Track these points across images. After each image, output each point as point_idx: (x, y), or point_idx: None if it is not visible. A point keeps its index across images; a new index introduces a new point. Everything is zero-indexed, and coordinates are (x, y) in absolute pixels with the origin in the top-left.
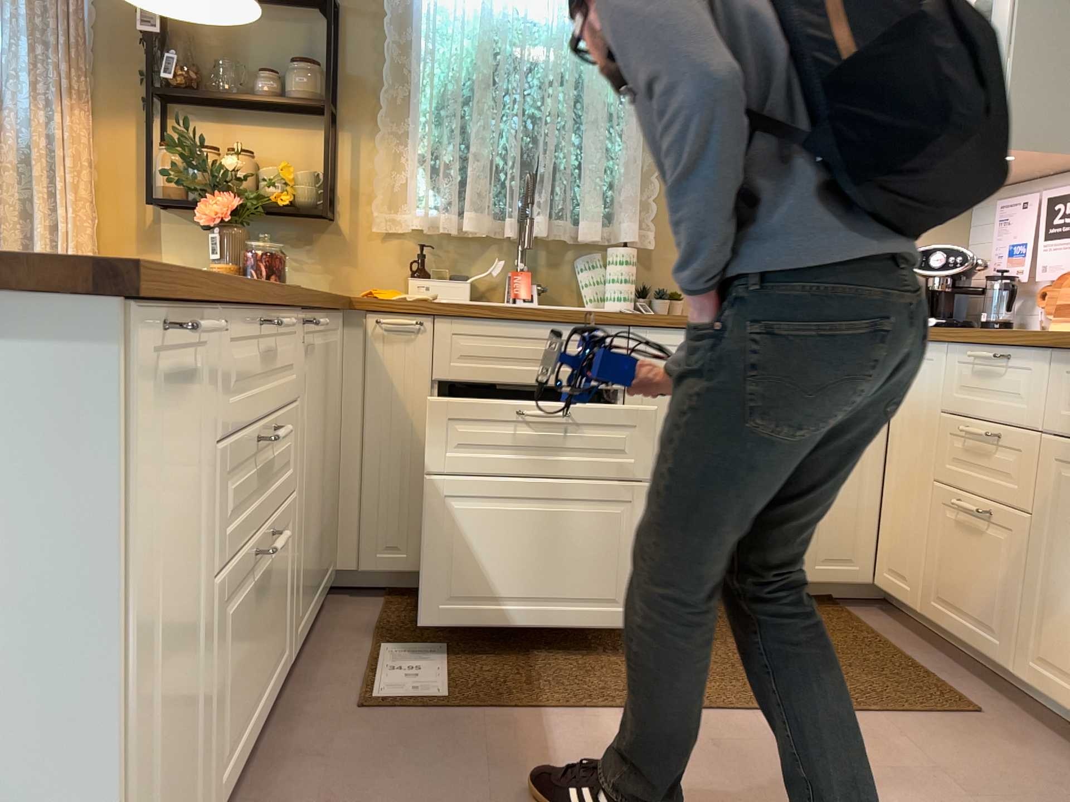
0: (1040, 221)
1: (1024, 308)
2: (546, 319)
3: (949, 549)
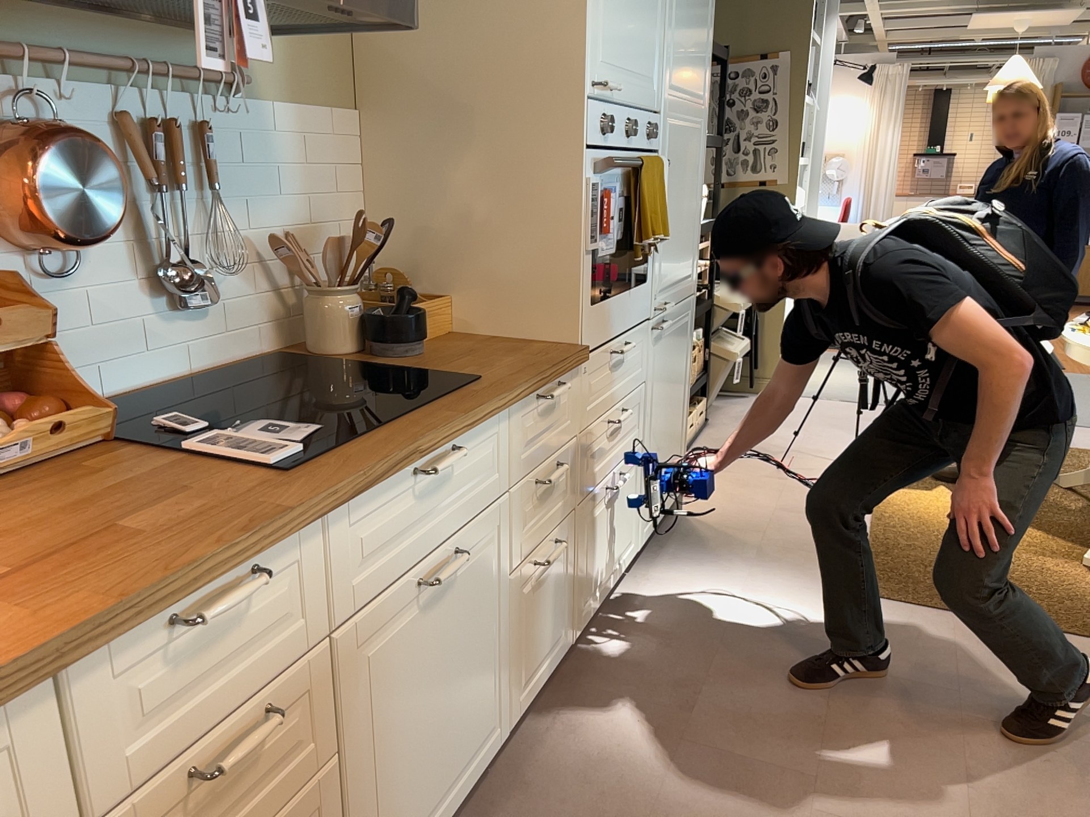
0: None
1: None
2: None
3: None
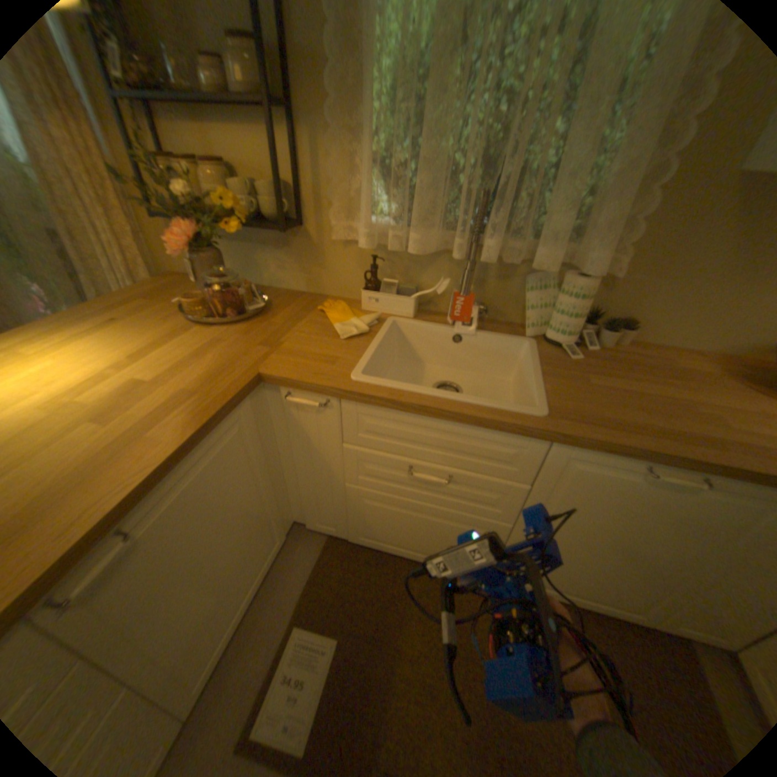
0: None
1: None
2: (456, 422)
3: None
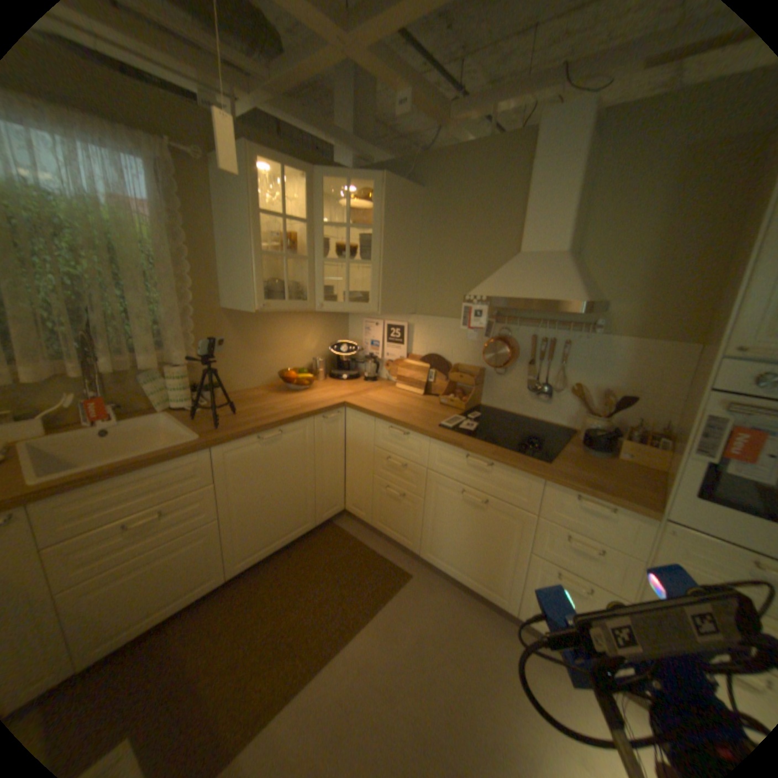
0: (380, 330)
1: (376, 366)
2: (145, 468)
3: (383, 503)
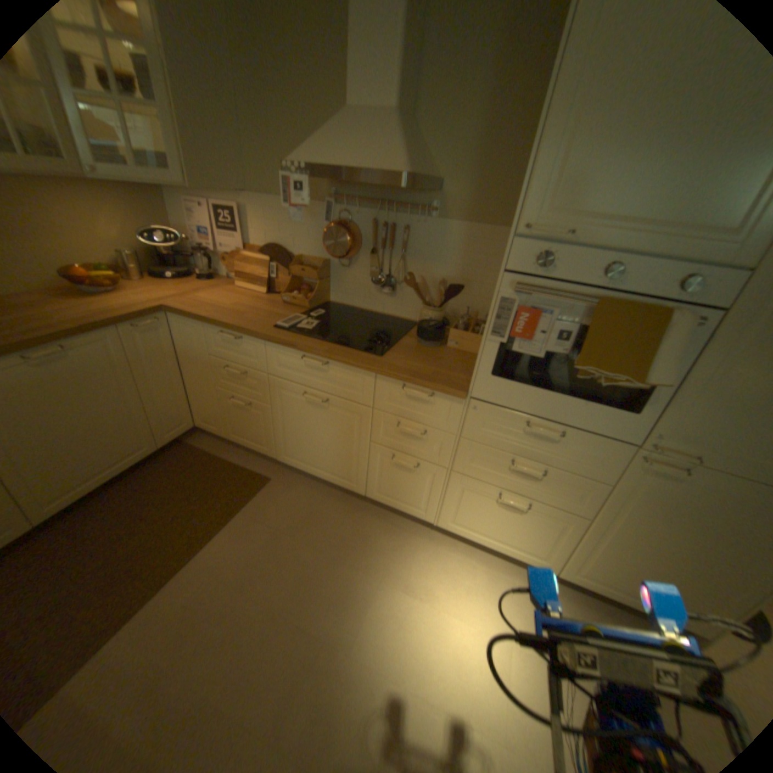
0: (208, 215)
1: (212, 262)
2: None
3: (231, 415)
